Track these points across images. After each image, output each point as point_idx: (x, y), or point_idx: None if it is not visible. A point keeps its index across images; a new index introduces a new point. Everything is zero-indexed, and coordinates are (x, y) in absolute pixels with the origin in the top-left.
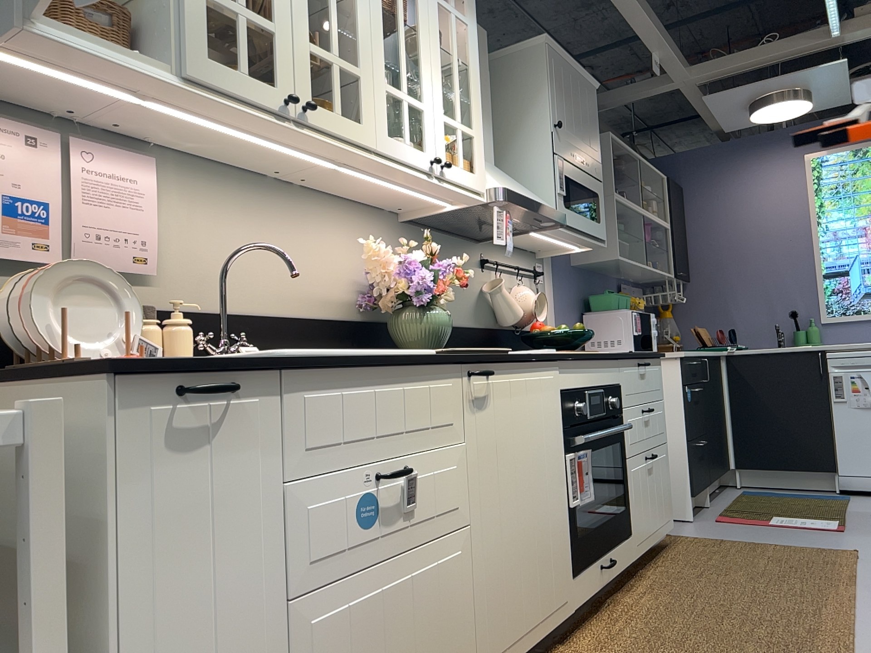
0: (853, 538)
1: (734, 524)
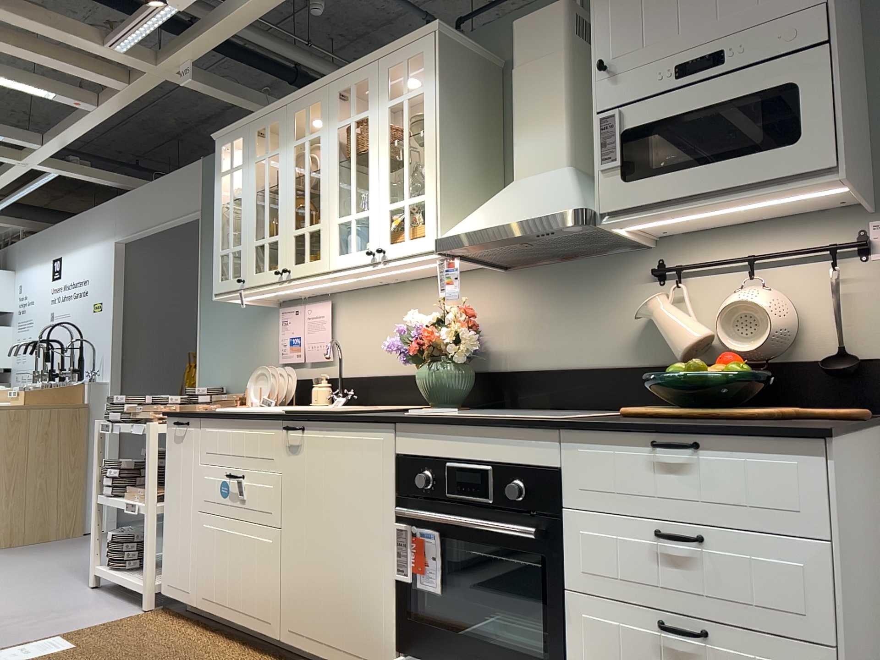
0: None
1: None
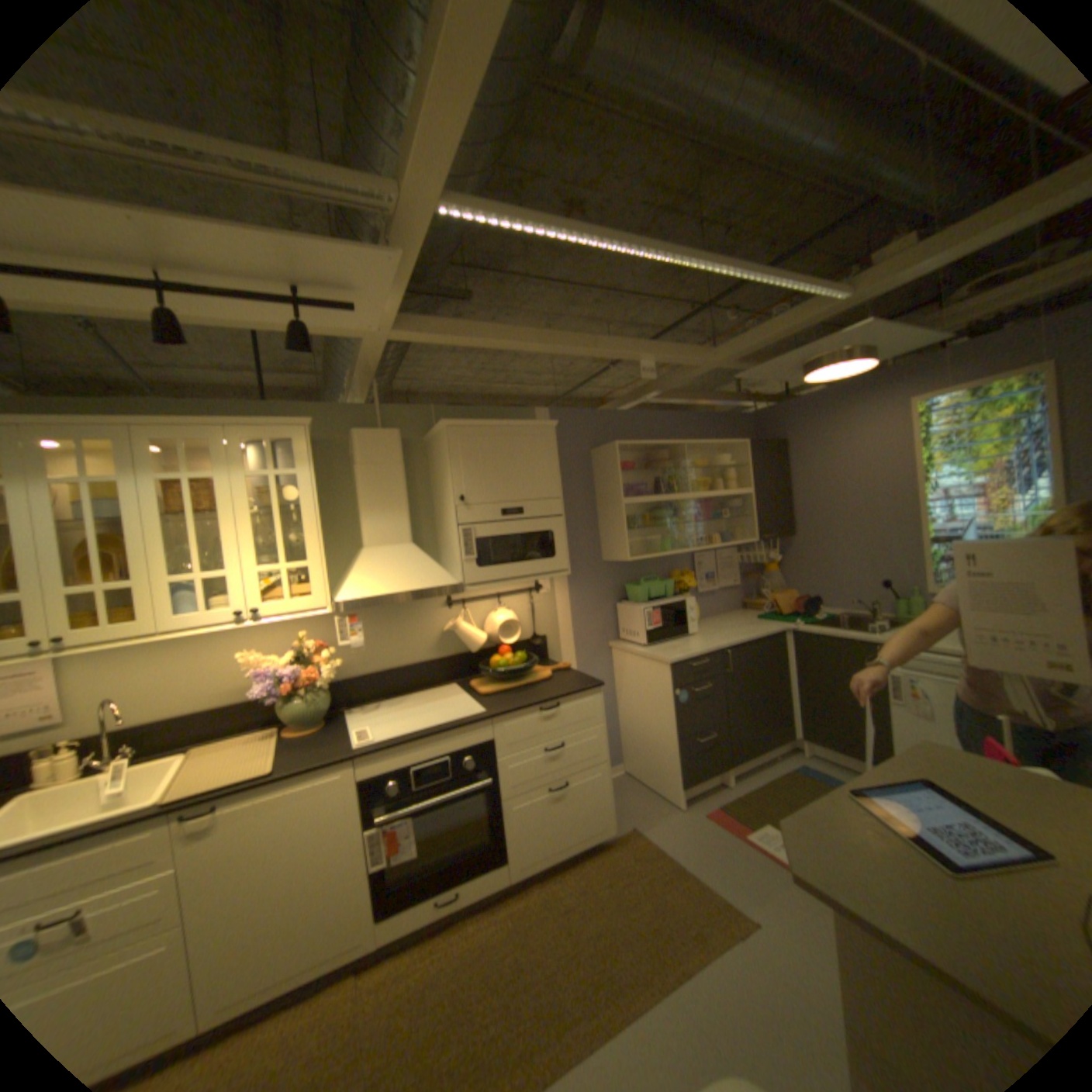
0: (790, 901)
1: (714, 829)
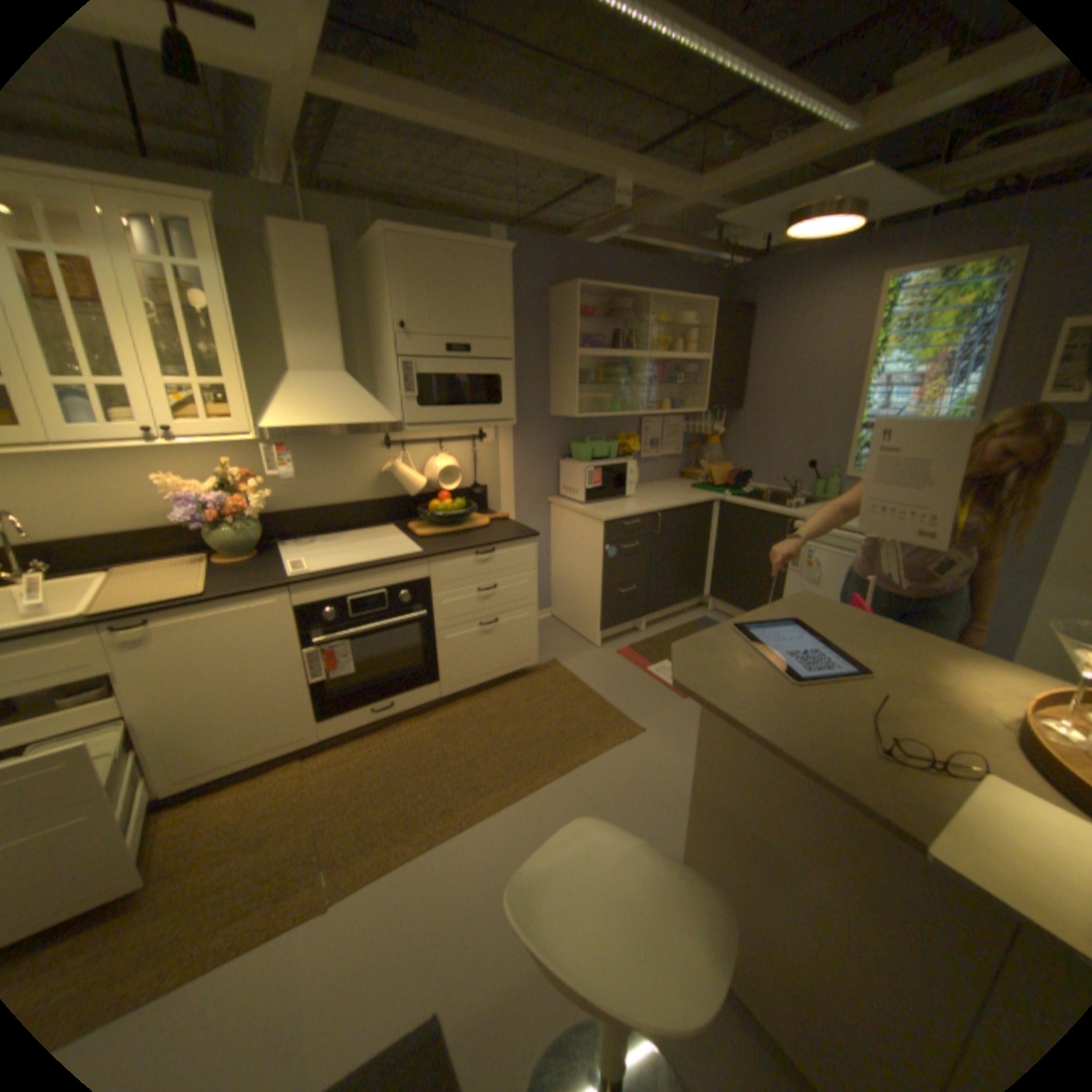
0: (672, 713)
1: (621, 661)
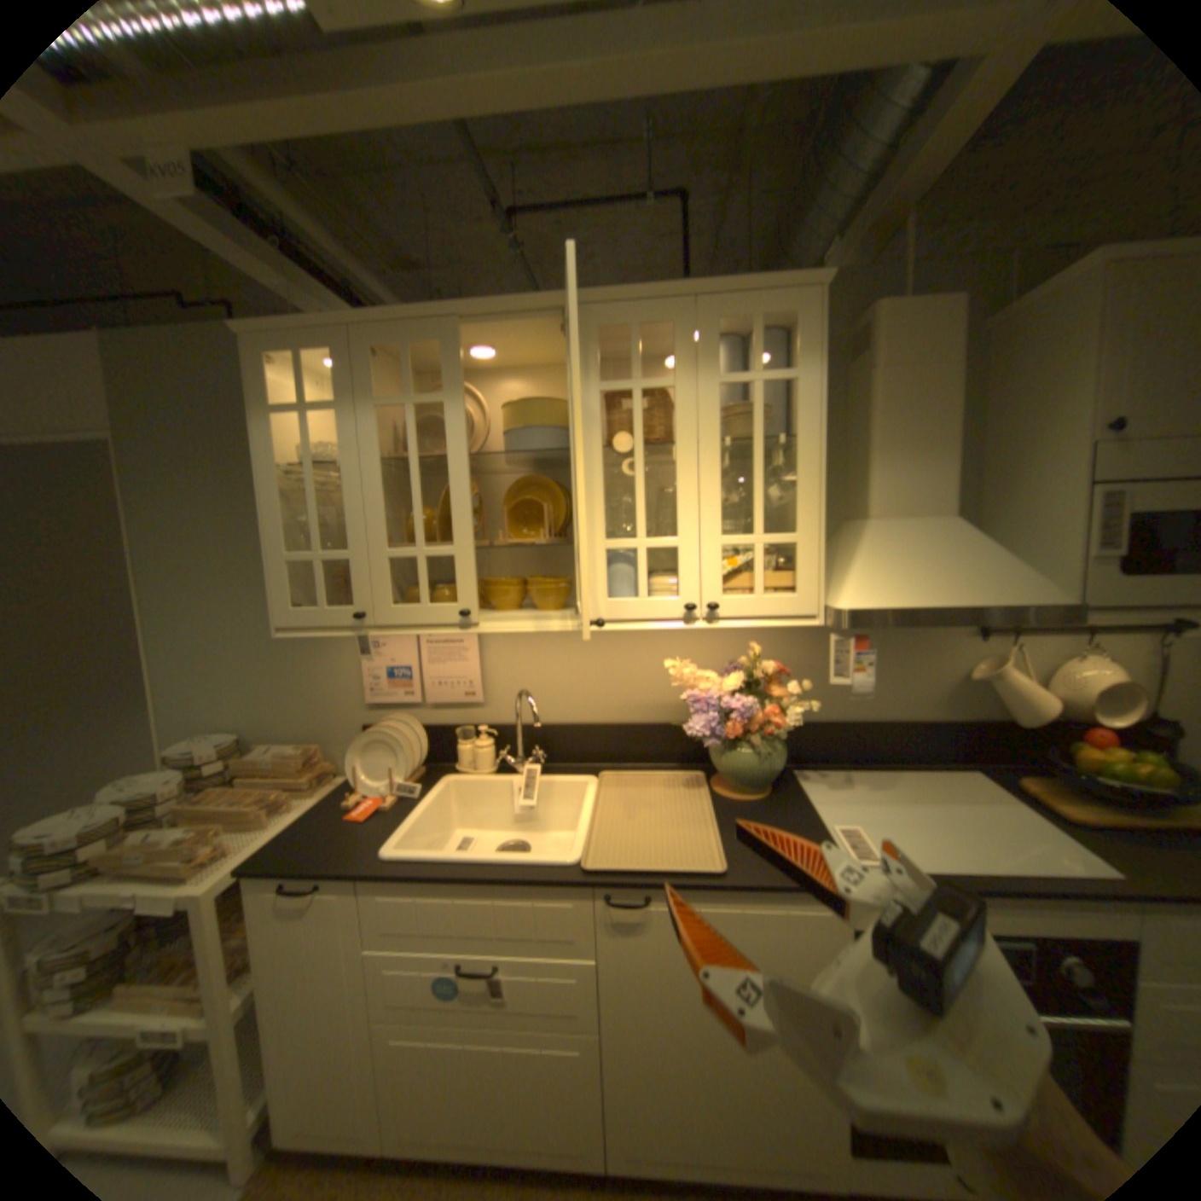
0: None
1: None
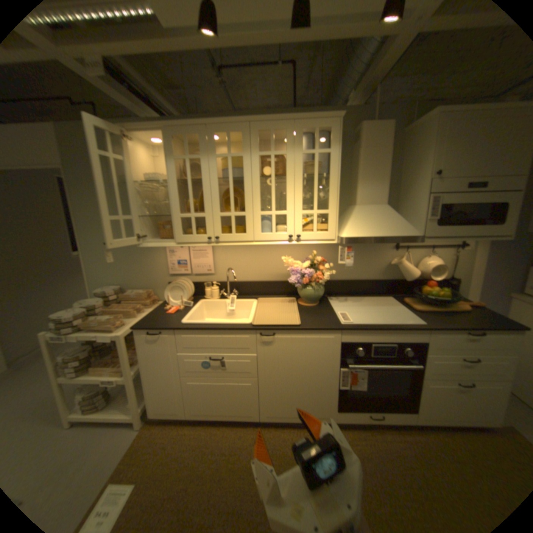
0: None
1: None
